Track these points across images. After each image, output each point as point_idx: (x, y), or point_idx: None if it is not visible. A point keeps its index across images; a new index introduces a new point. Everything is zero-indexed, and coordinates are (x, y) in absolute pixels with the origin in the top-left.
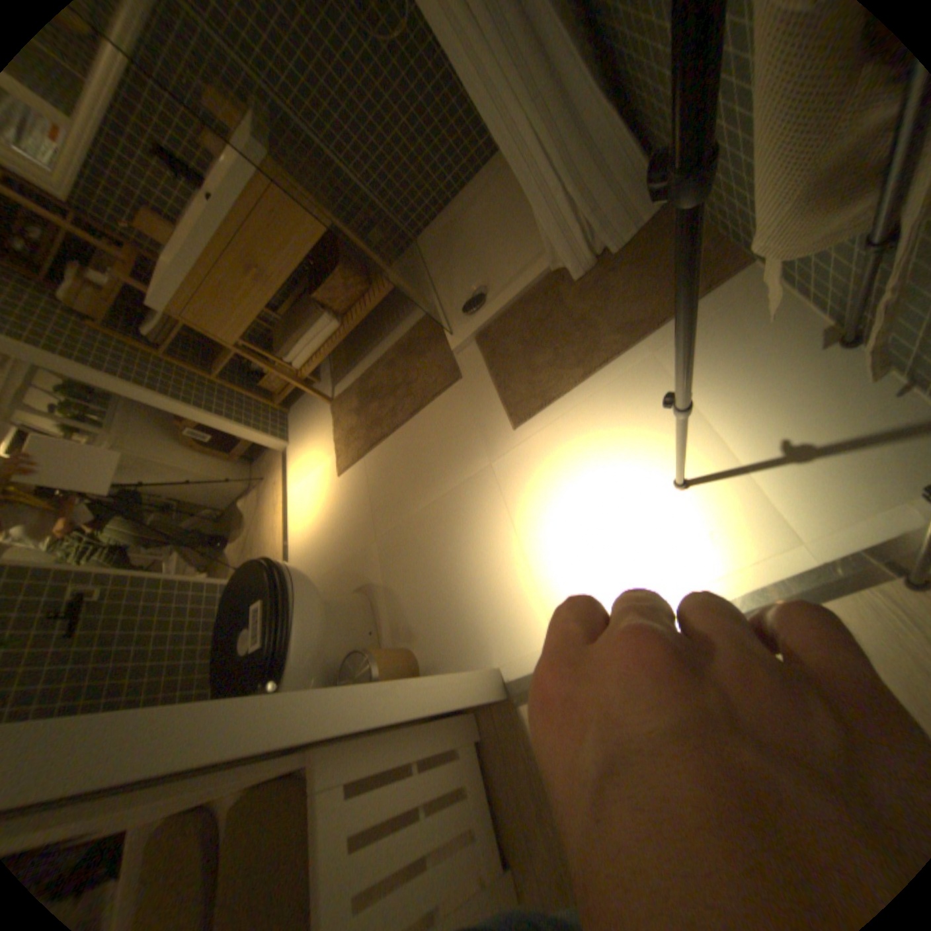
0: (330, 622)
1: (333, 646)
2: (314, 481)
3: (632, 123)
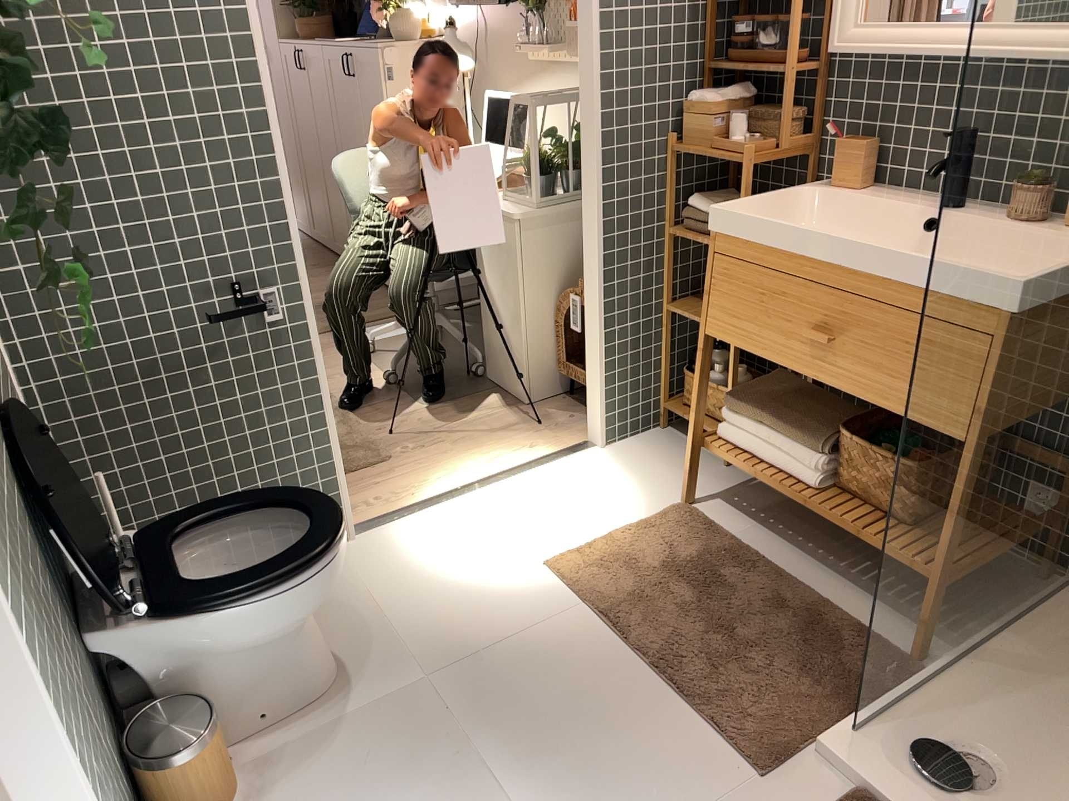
0: (270, 648)
1: (230, 666)
2: (537, 521)
3: None
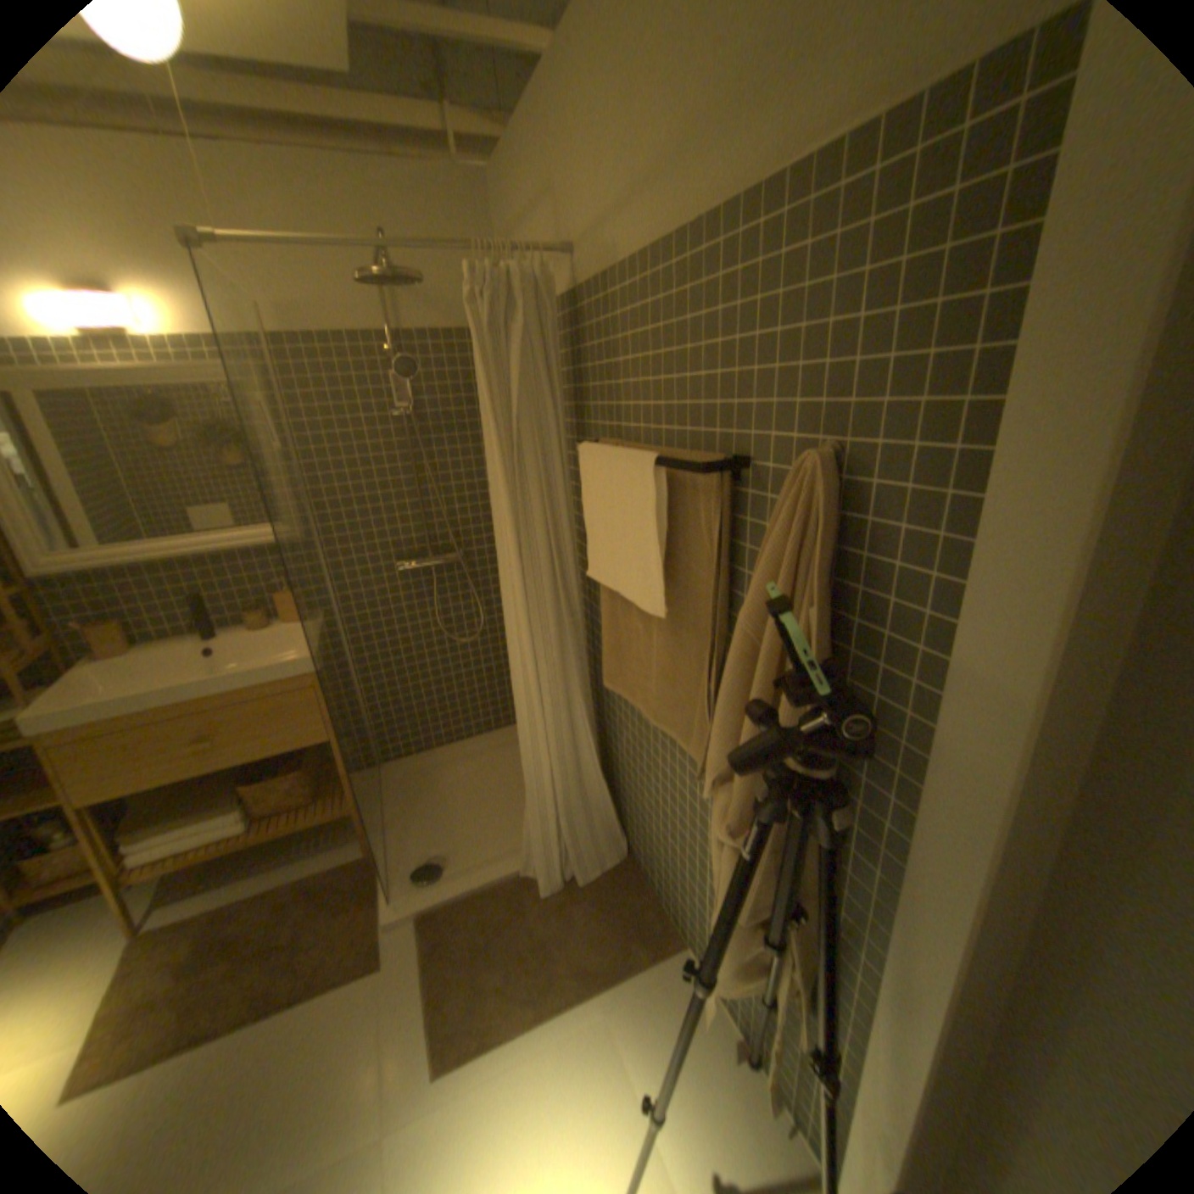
0: None
1: None
2: None
3: (610, 790)
